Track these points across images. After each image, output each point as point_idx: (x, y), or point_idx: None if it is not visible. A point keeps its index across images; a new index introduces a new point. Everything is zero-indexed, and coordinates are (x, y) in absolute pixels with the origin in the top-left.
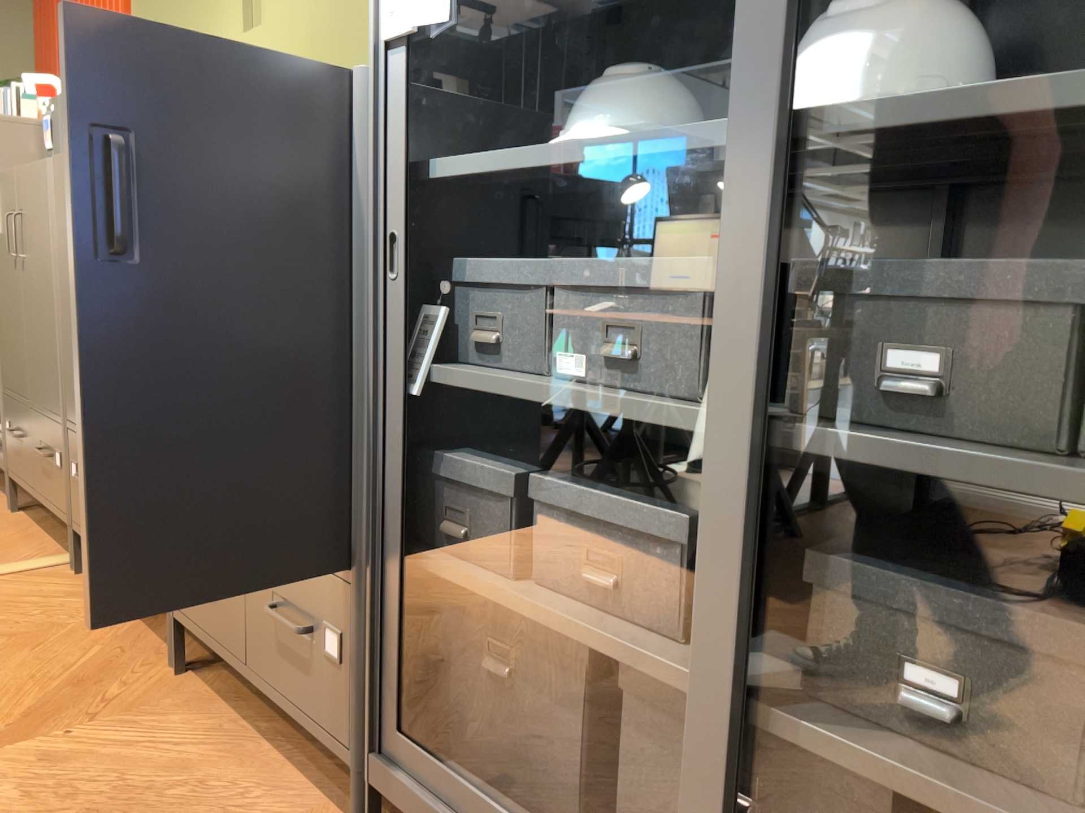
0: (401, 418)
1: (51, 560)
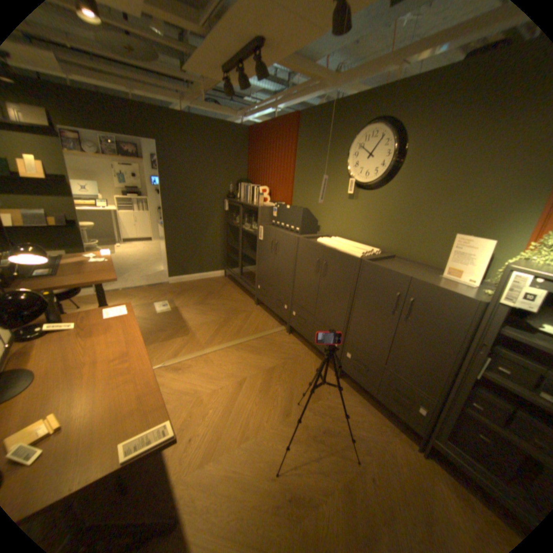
0: (473, 382)
1: (281, 329)
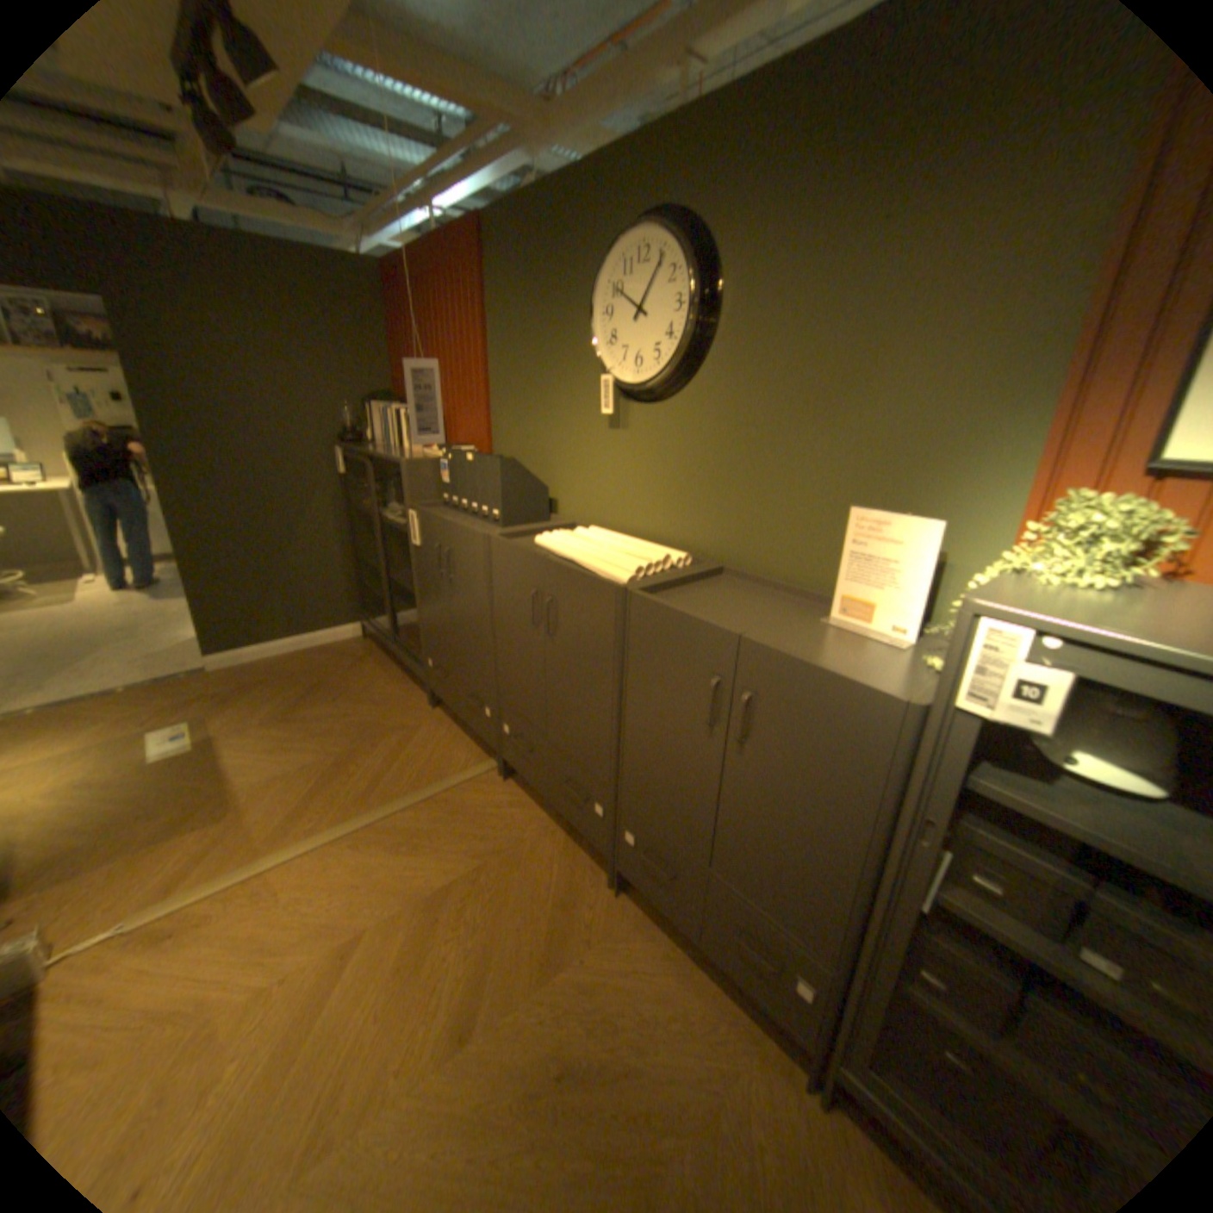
0: (911, 923)
1: (484, 767)
